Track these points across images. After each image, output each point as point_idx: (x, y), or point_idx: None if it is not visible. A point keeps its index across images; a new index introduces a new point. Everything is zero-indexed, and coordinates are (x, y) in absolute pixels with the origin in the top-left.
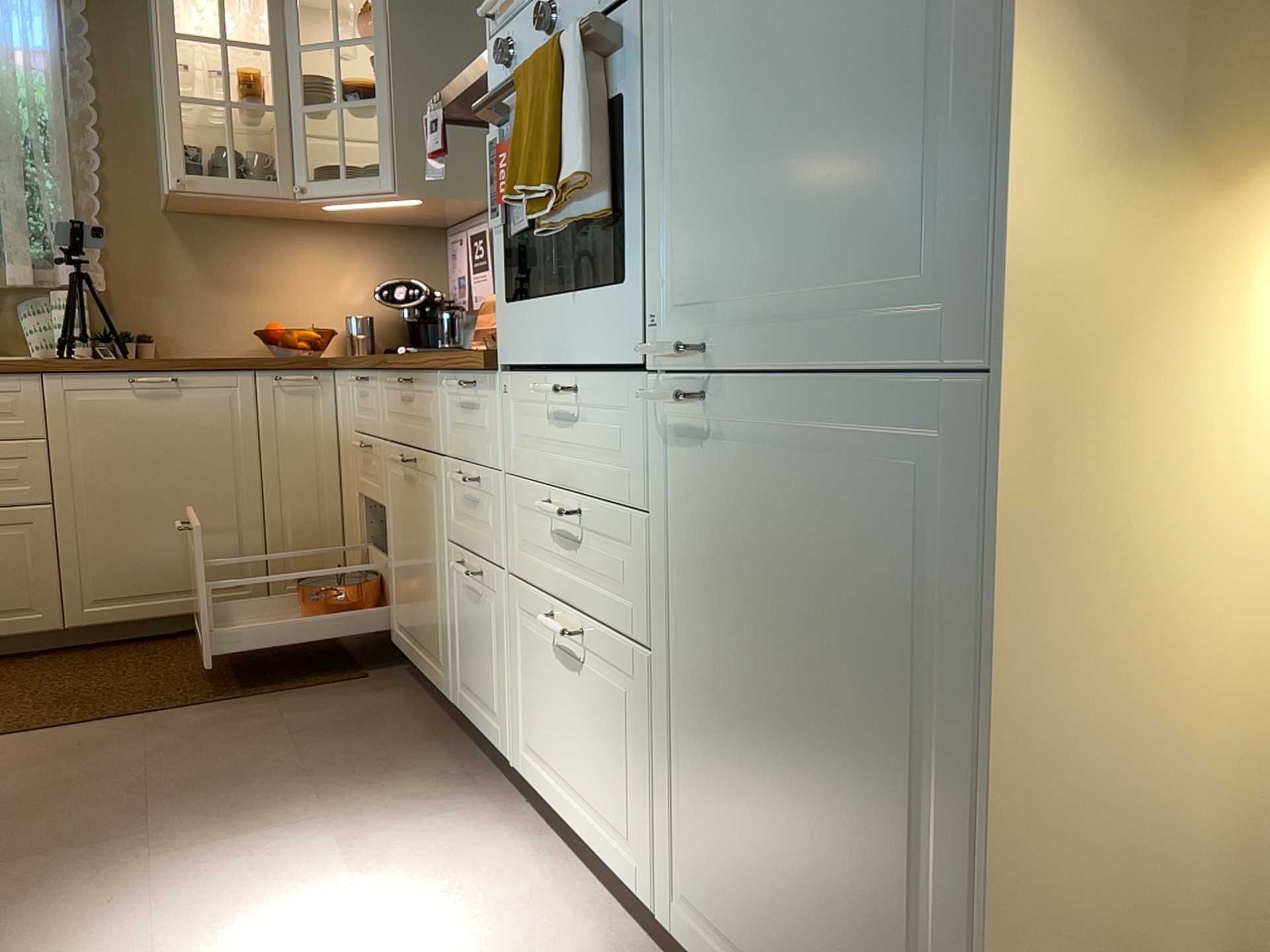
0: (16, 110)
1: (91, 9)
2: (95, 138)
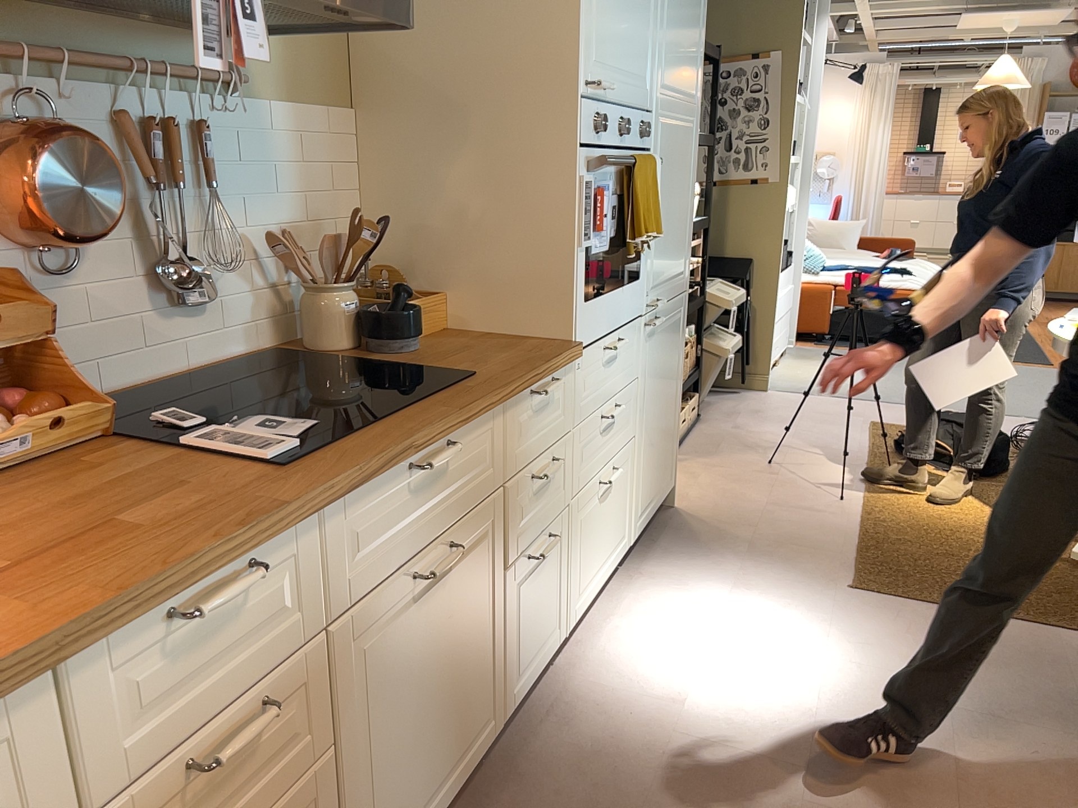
0: None
1: None
2: None
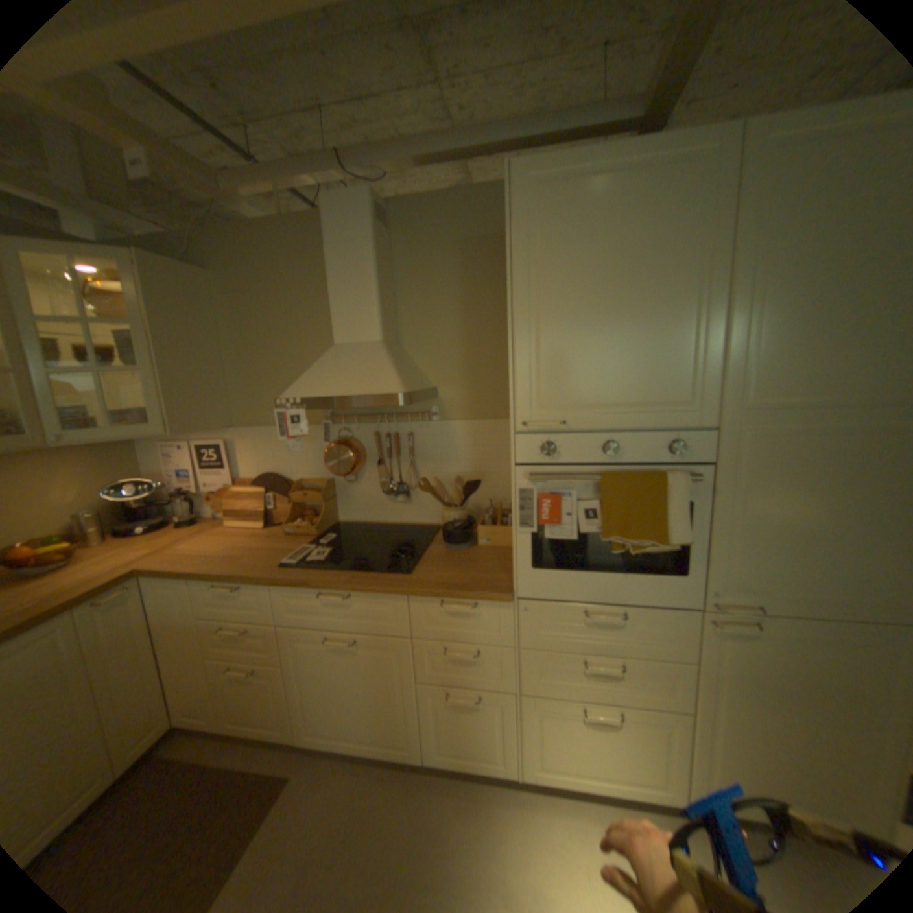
0: None
1: None
2: None
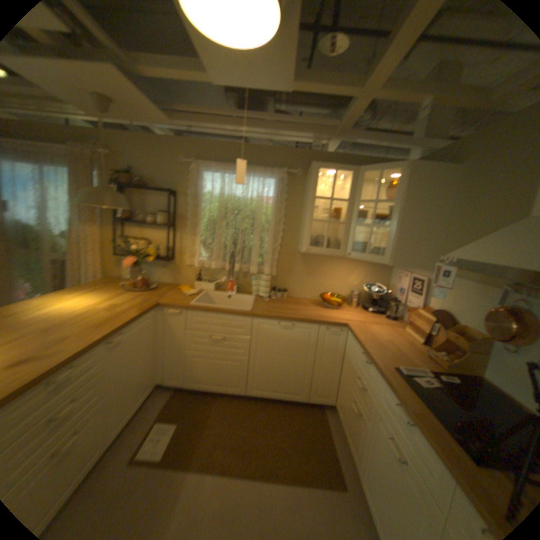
0: (259, 219)
1: (287, 183)
2: (281, 227)
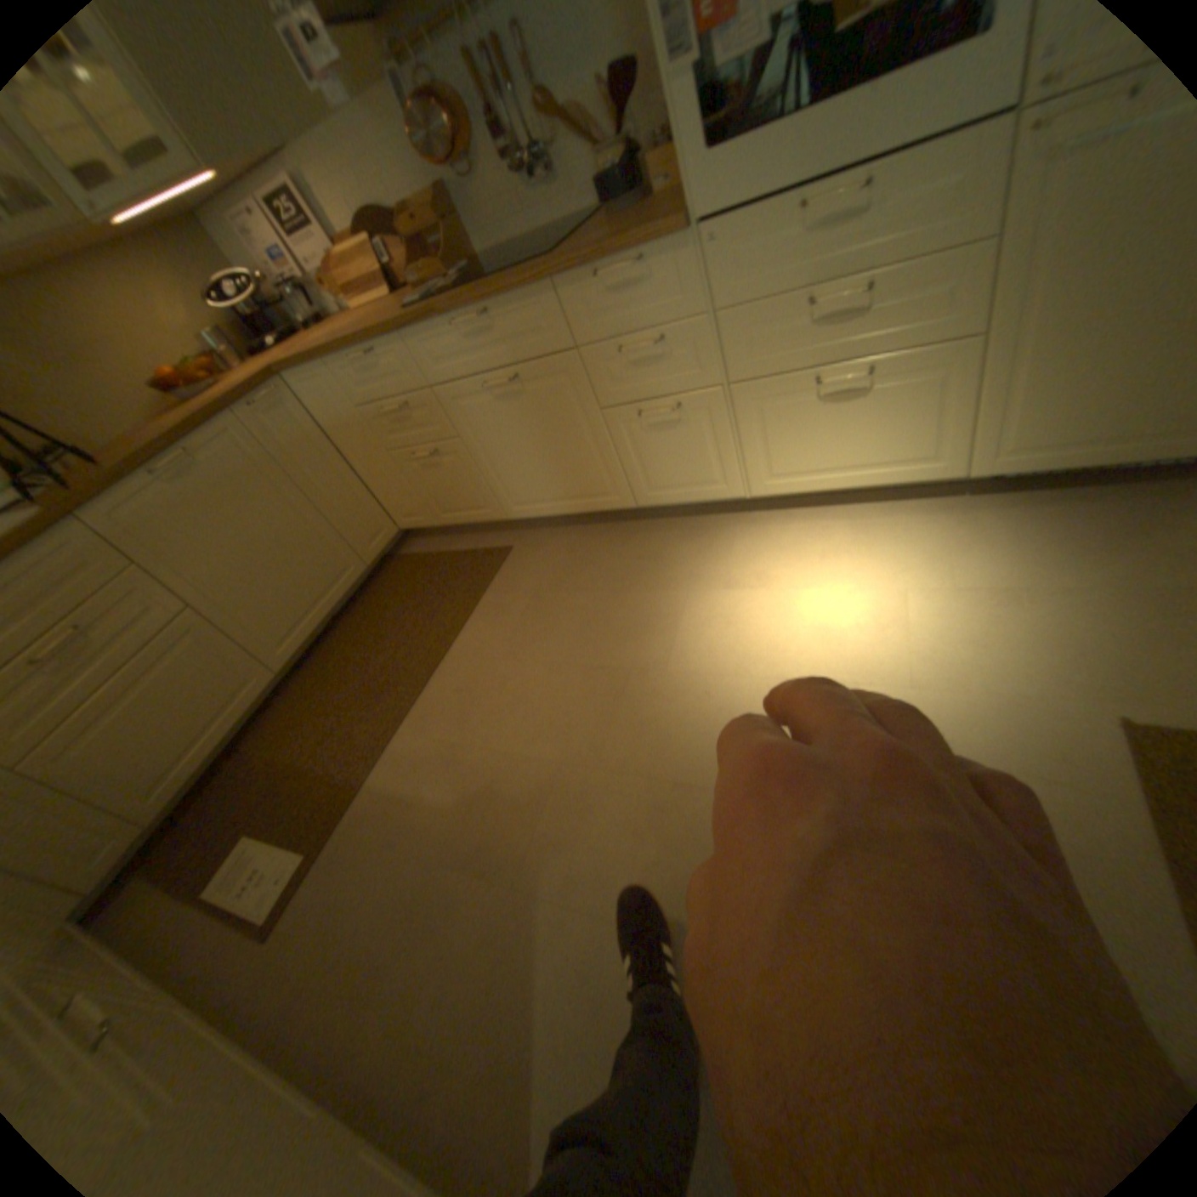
0: None
1: None
2: None
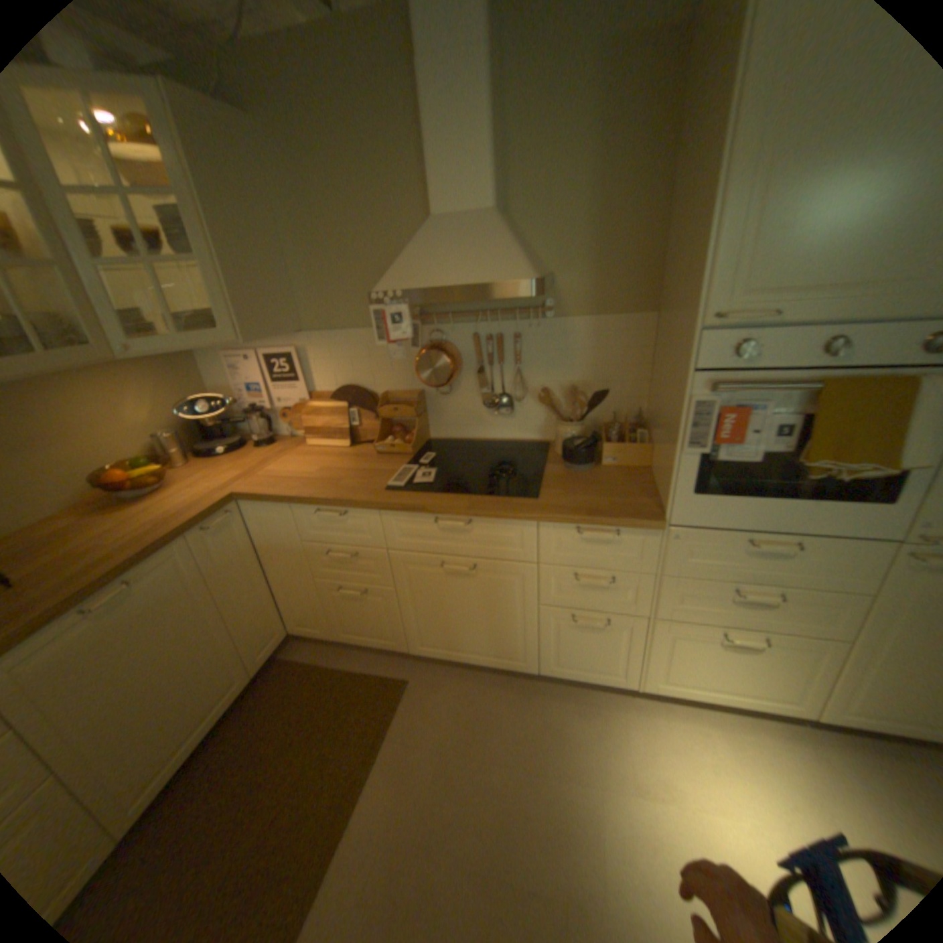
0: None
1: None
2: None
